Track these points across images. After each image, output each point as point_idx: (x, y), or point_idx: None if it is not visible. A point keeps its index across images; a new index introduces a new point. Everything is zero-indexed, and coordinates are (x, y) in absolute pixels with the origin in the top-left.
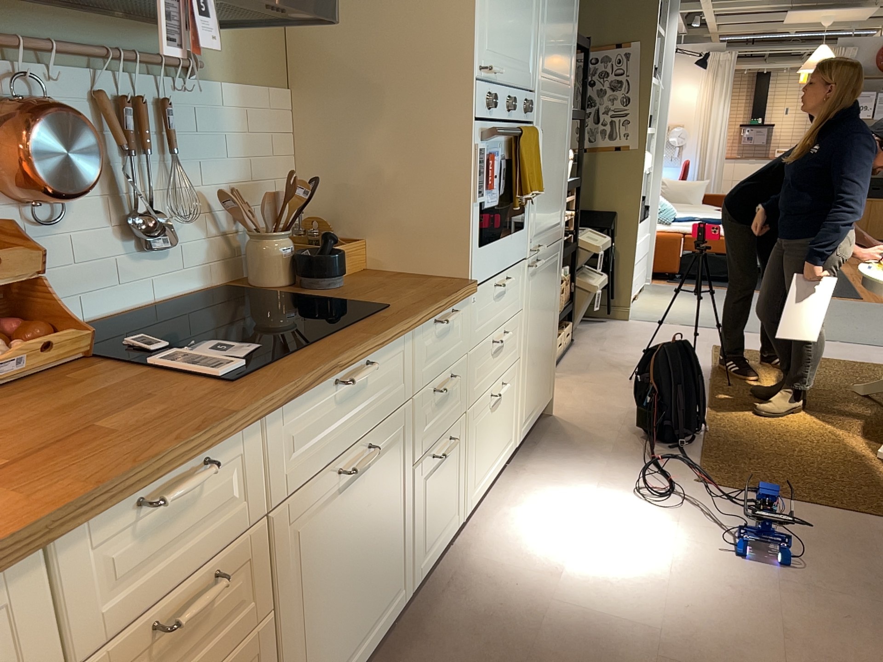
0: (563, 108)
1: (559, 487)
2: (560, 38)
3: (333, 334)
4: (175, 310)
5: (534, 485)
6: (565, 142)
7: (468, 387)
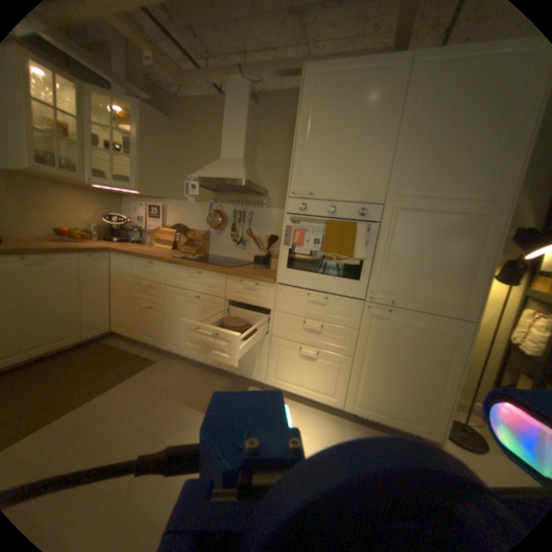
0: (473, 216)
1: (324, 441)
2: (458, 163)
3: (202, 263)
4: (237, 261)
5: (323, 429)
6: (485, 244)
7: (272, 326)
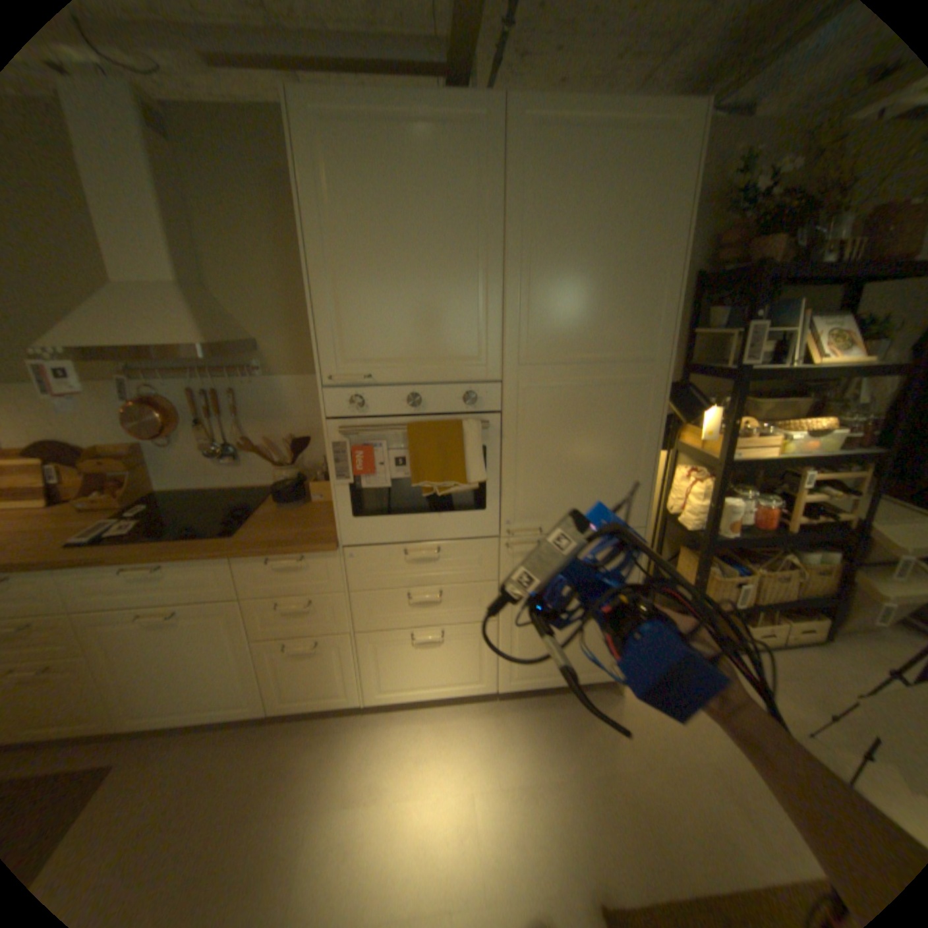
0: (625, 385)
1: (484, 757)
2: (598, 307)
3: (153, 543)
4: (230, 493)
5: (476, 735)
6: (643, 423)
7: (352, 618)
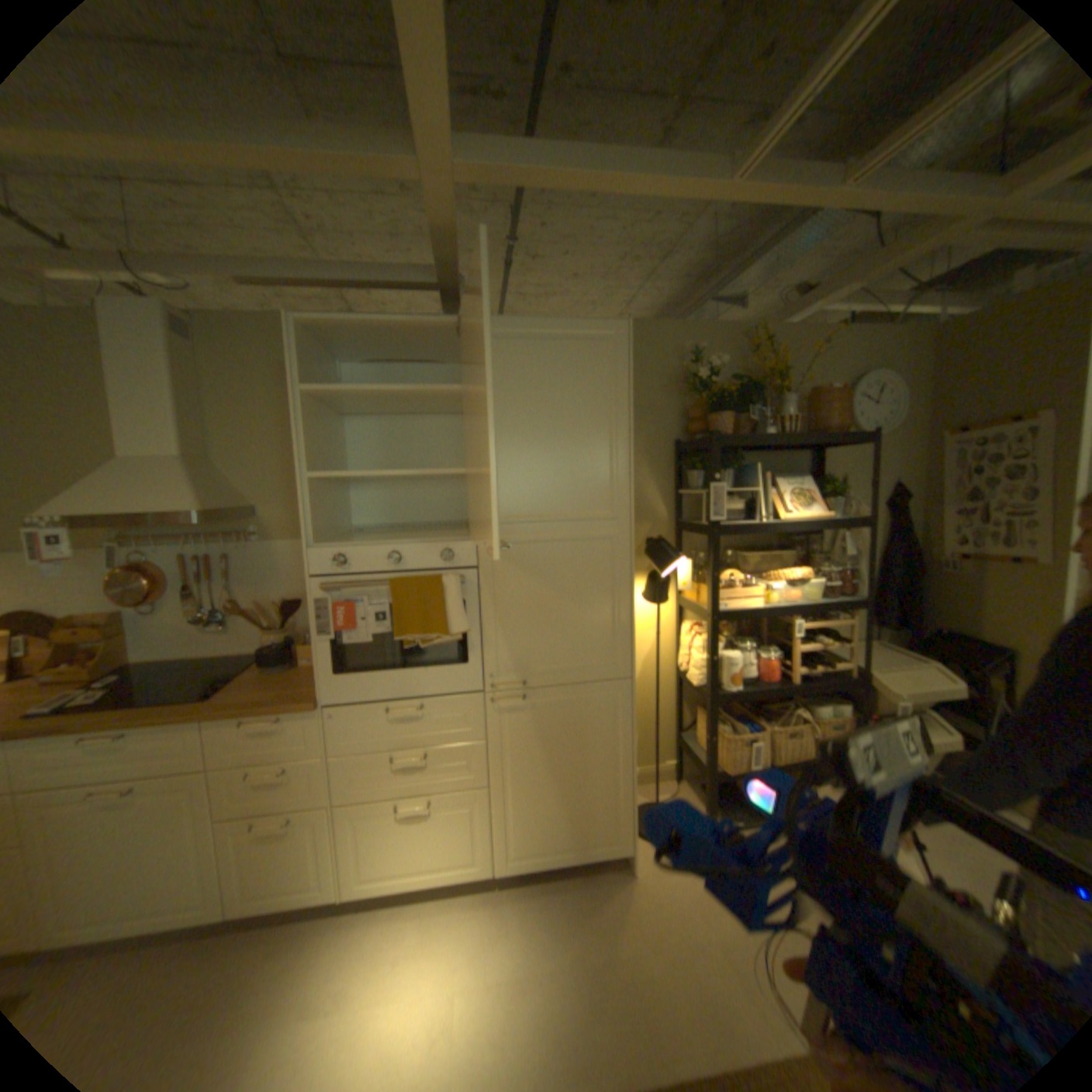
0: (591, 541)
1: (472, 952)
2: (558, 475)
3: (122, 711)
4: (214, 664)
5: (466, 929)
6: (613, 575)
7: (329, 789)
